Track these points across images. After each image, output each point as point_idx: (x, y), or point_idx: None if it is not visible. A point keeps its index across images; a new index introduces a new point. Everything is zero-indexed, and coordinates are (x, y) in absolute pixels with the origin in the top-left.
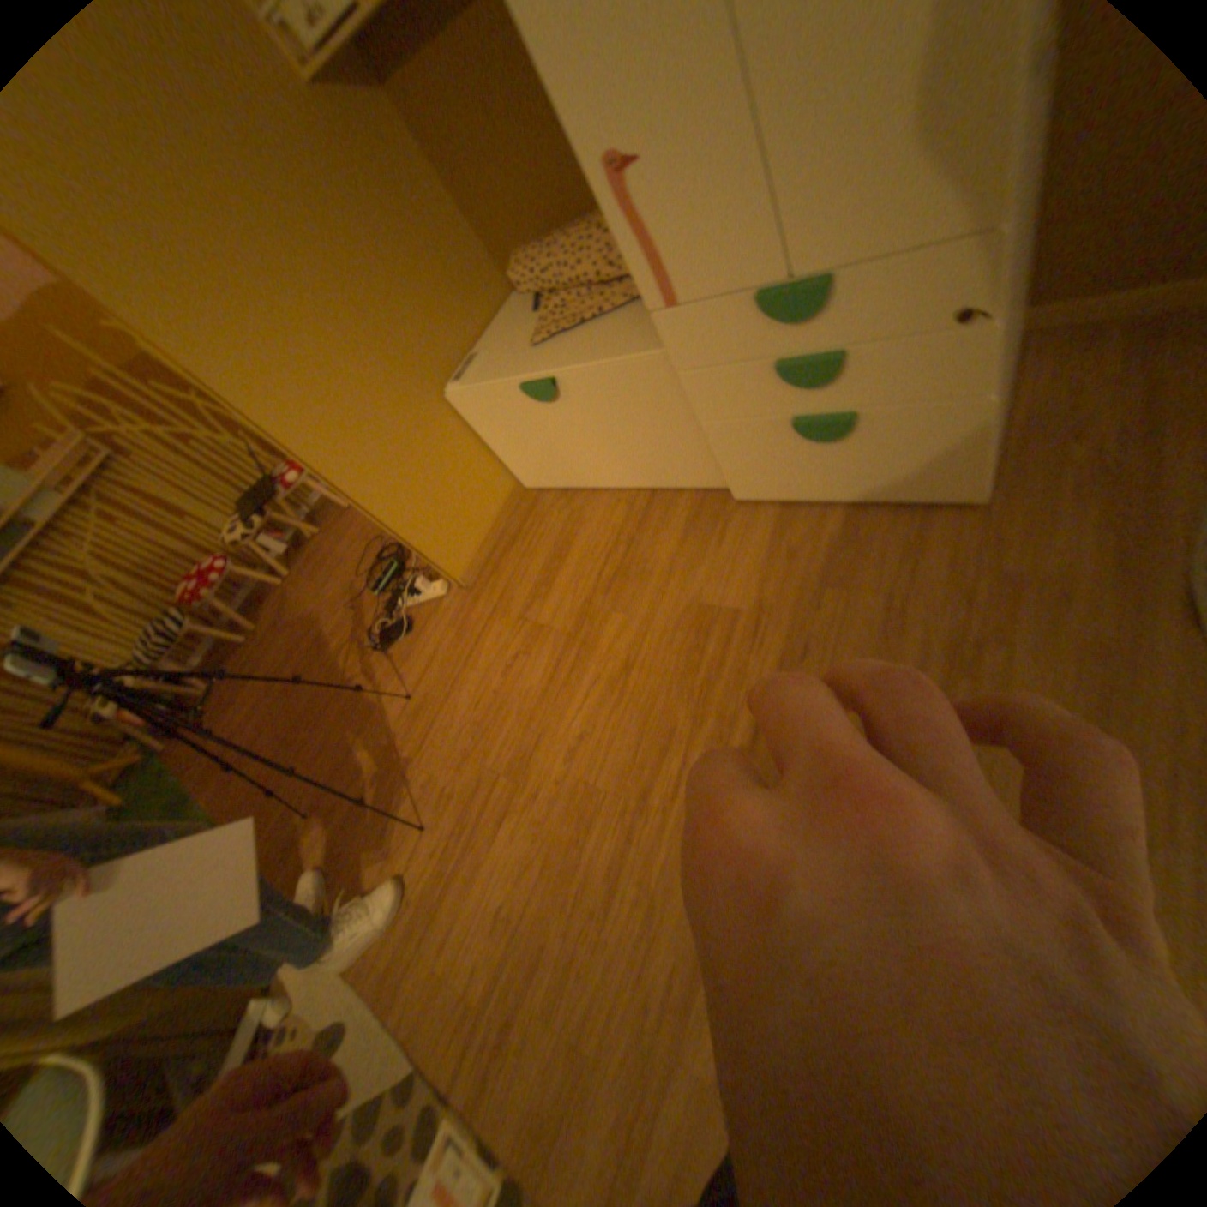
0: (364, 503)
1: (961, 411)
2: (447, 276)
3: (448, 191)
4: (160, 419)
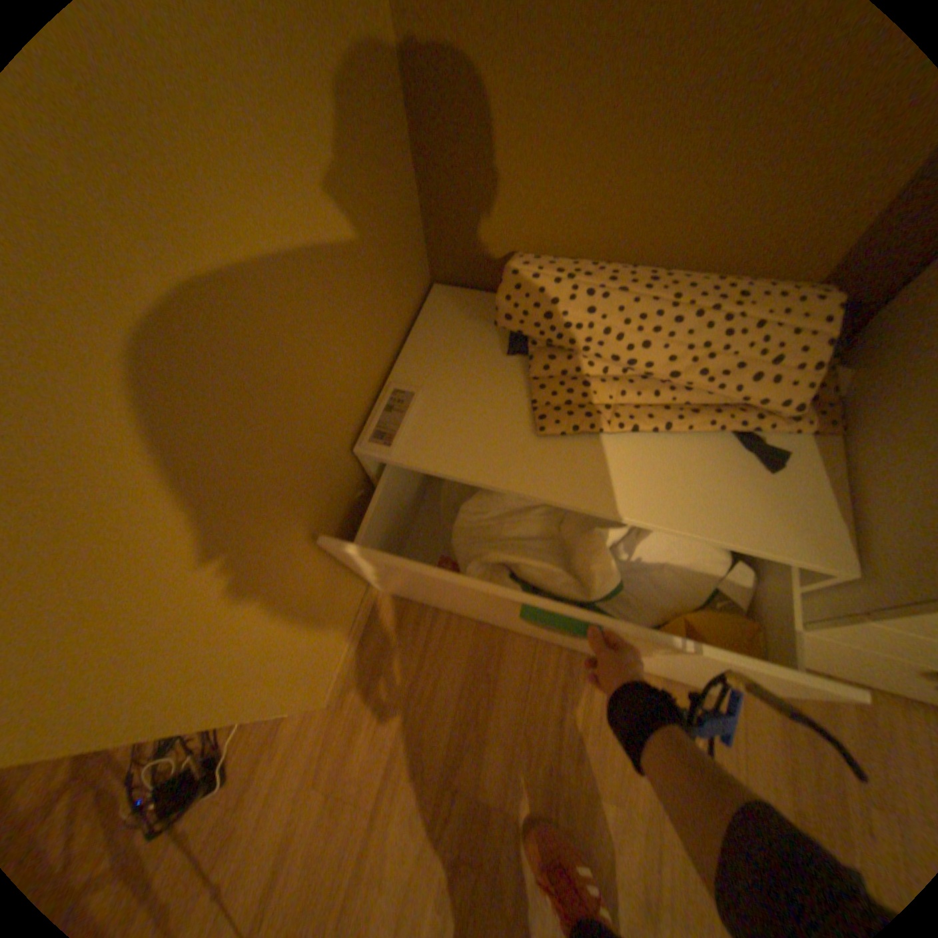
0: (211, 716)
1: None
2: (379, 260)
3: (405, 111)
4: None
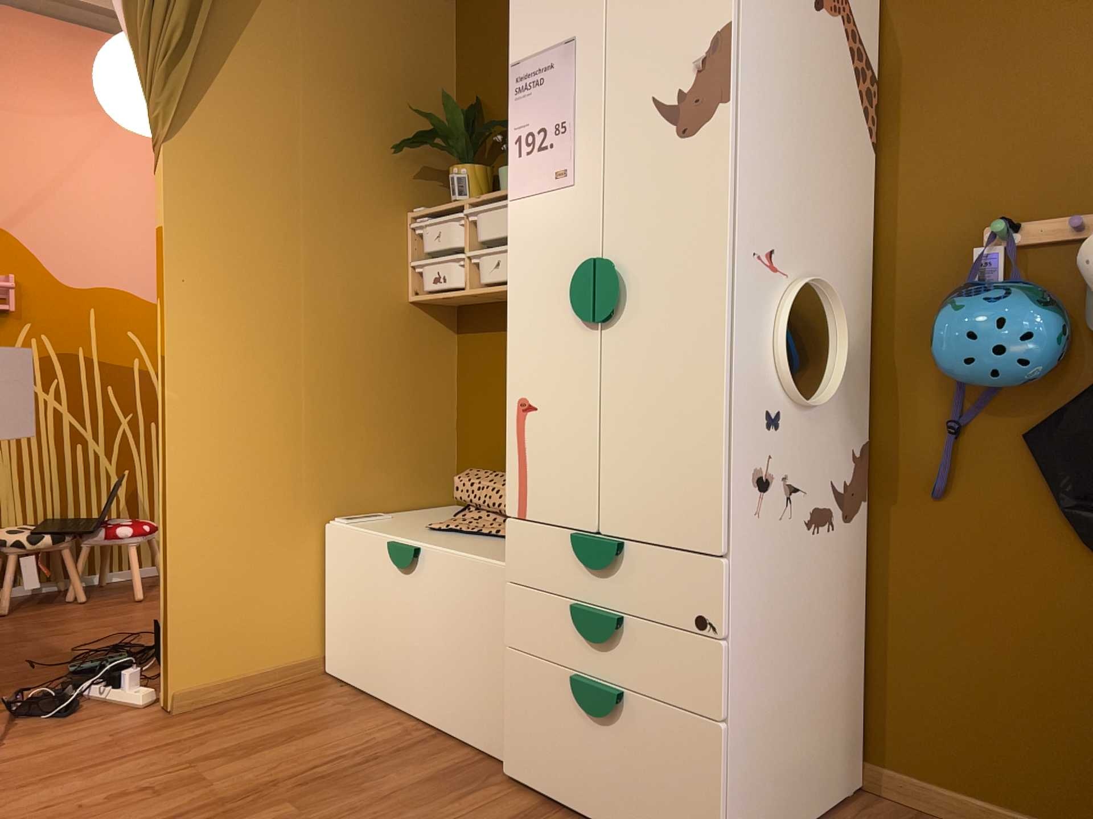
0: (168, 541)
1: (698, 732)
2: (405, 454)
3: (454, 411)
4: (80, 414)
